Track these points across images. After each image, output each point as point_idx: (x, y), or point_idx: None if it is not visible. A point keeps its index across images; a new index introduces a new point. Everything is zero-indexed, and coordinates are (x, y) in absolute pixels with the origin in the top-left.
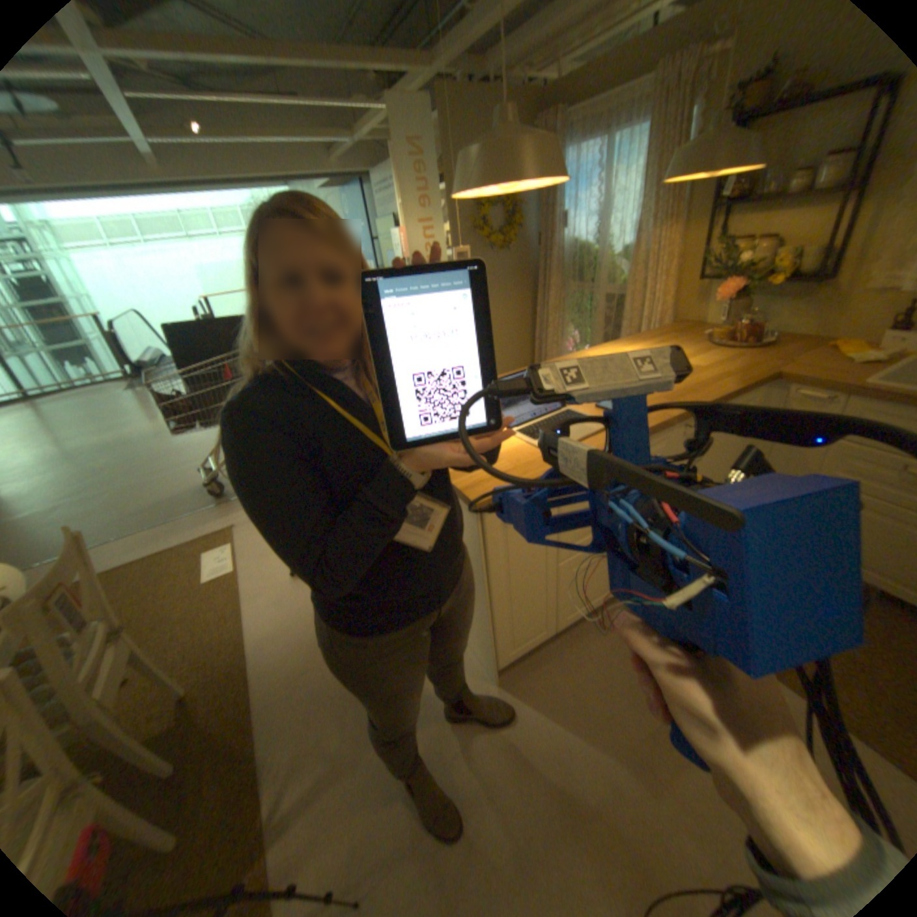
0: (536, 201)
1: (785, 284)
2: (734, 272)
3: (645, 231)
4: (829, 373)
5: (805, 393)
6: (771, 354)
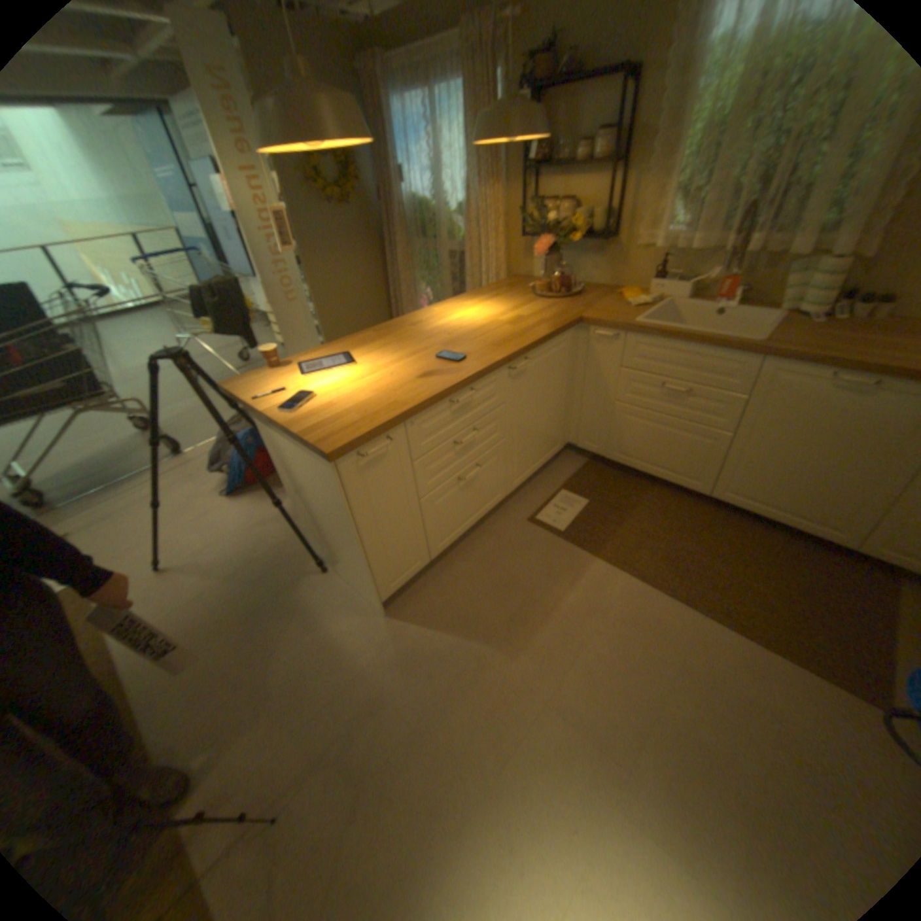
0: (370, 152)
1: (585, 242)
2: (545, 230)
3: (473, 189)
4: (613, 316)
5: (598, 333)
6: (576, 302)
